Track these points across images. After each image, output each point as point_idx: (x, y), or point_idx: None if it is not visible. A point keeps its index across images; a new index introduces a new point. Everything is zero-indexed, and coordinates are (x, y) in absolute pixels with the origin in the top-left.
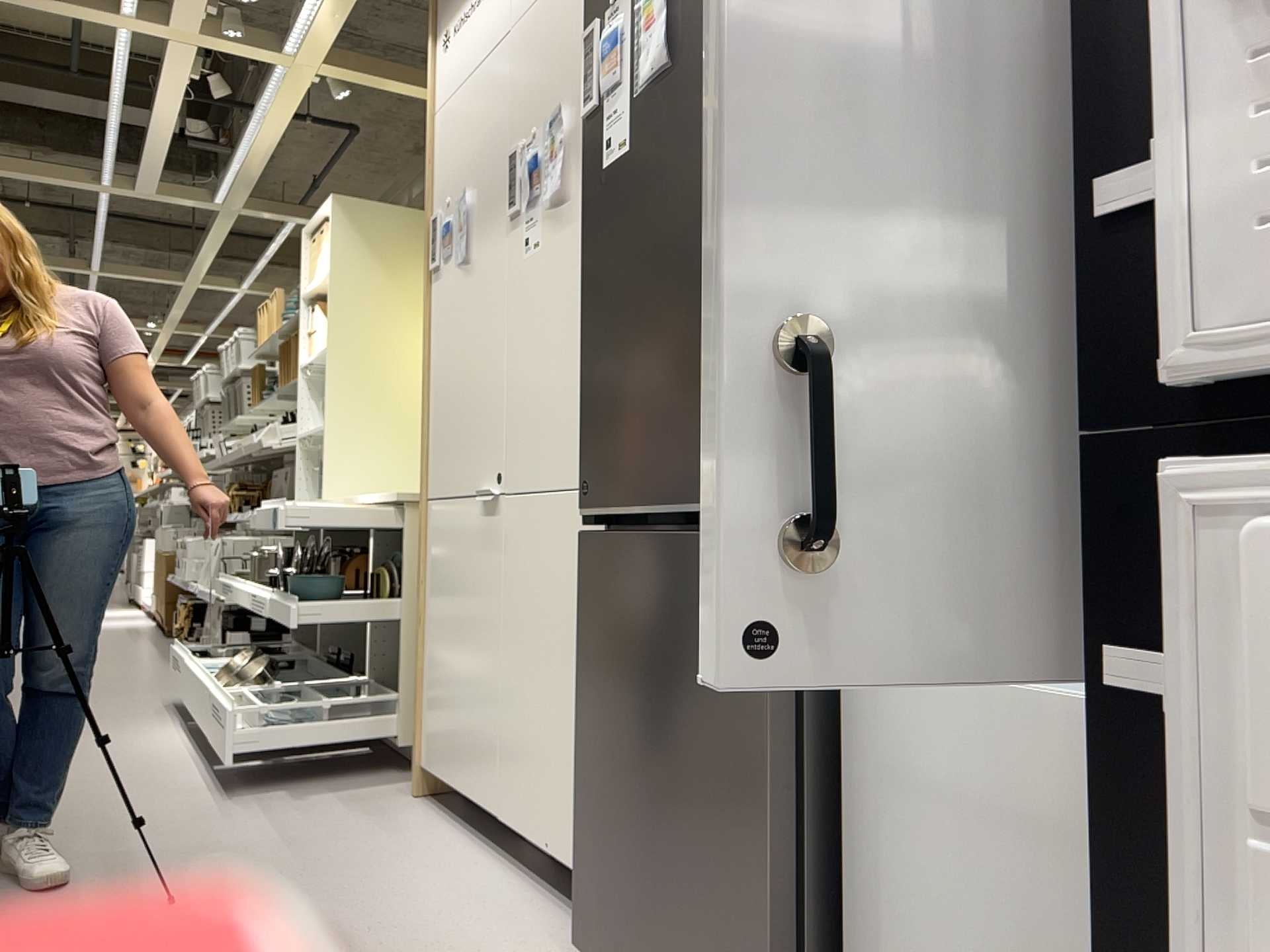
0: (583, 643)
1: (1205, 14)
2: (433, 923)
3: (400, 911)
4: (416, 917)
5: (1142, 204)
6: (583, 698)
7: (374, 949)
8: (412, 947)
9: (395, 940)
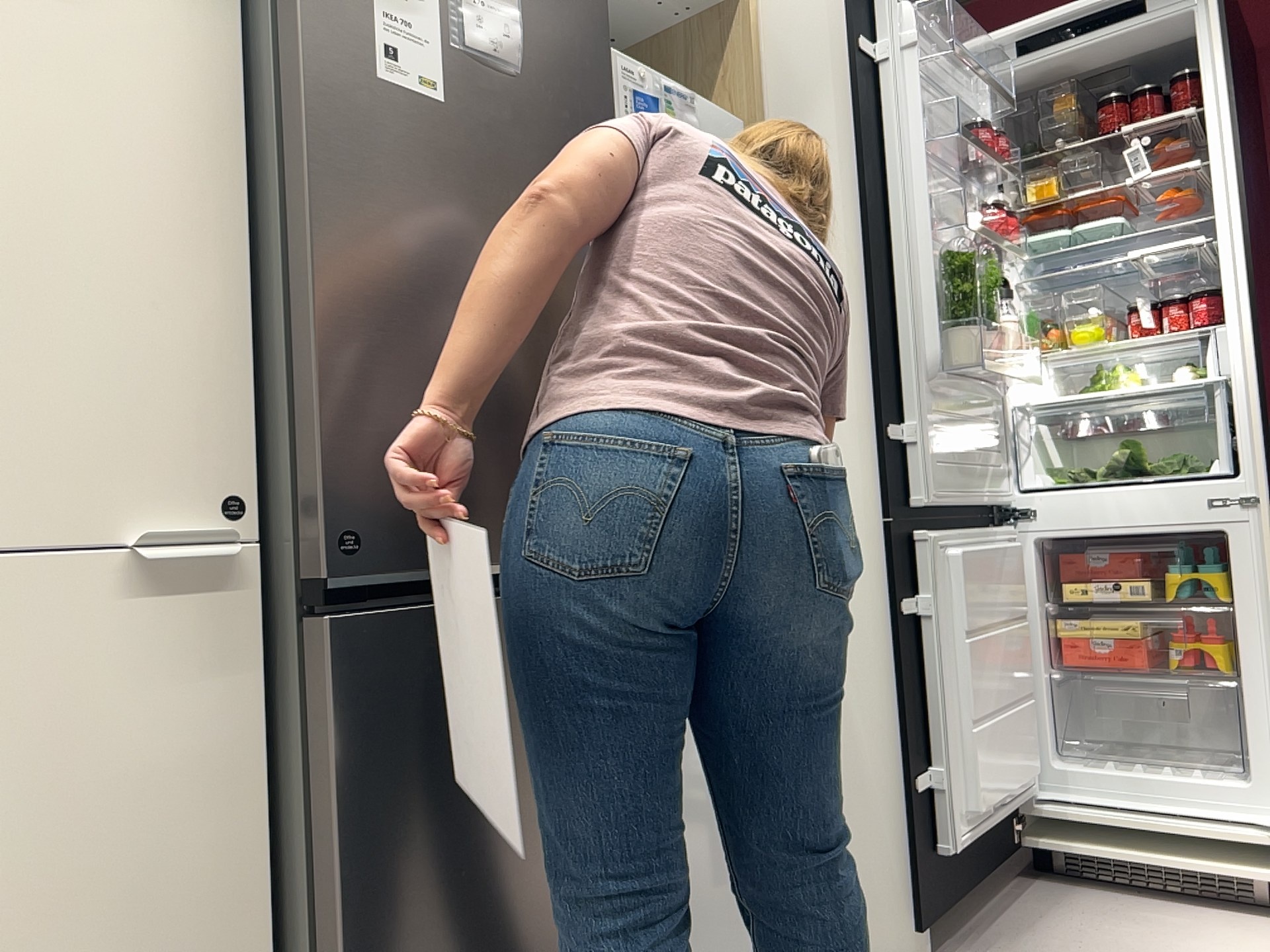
0: (352, 791)
1: (920, 386)
2: None
3: None
4: None
5: (894, 434)
6: (356, 880)
7: None
8: None
9: None
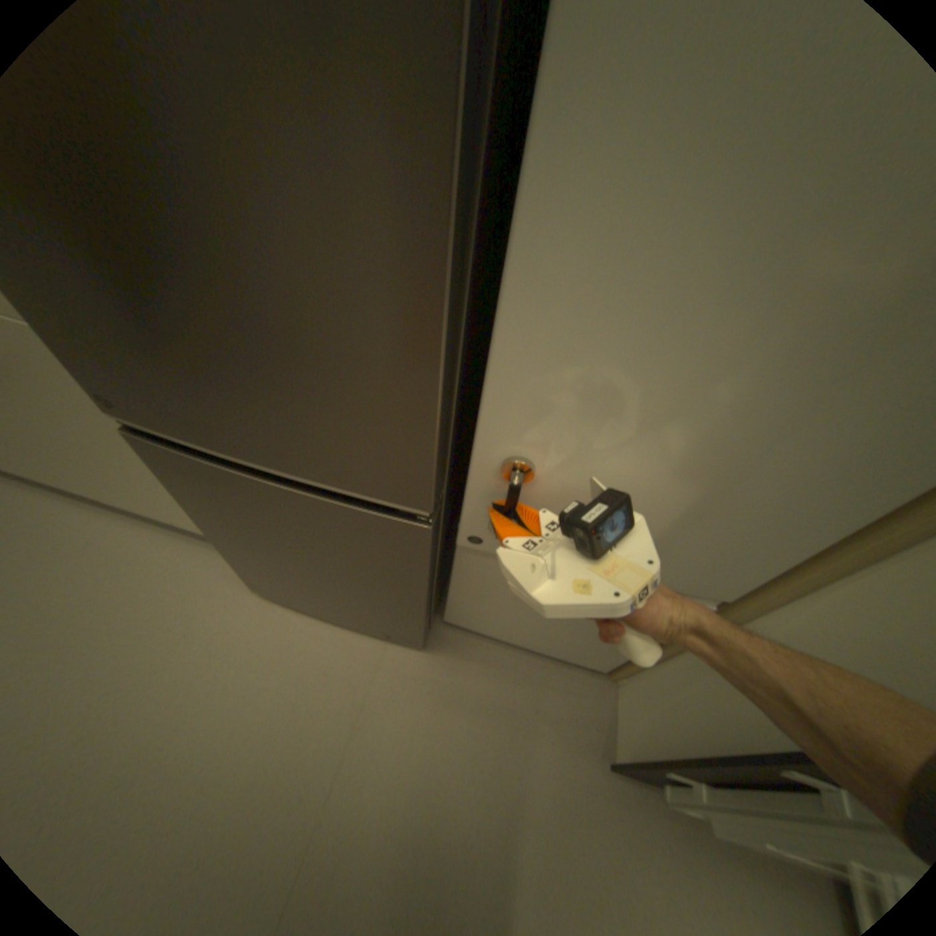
0: (182, 496)
1: None
2: (129, 606)
3: (93, 609)
4: (111, 608)
5: None
6: (201, 520)
7: (111, 657)
8: (136, 637)
9: (118, 639)
